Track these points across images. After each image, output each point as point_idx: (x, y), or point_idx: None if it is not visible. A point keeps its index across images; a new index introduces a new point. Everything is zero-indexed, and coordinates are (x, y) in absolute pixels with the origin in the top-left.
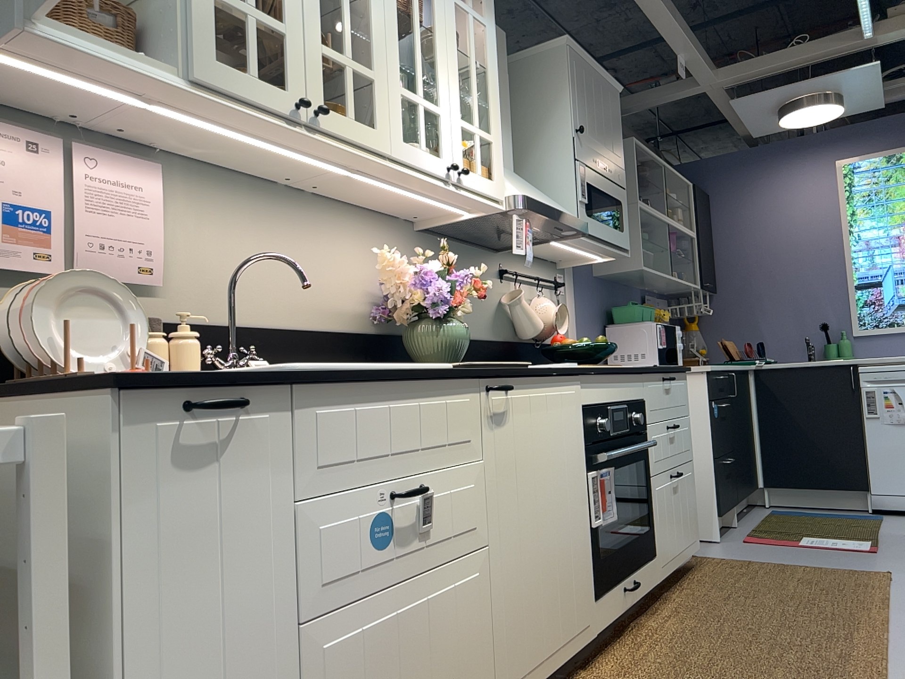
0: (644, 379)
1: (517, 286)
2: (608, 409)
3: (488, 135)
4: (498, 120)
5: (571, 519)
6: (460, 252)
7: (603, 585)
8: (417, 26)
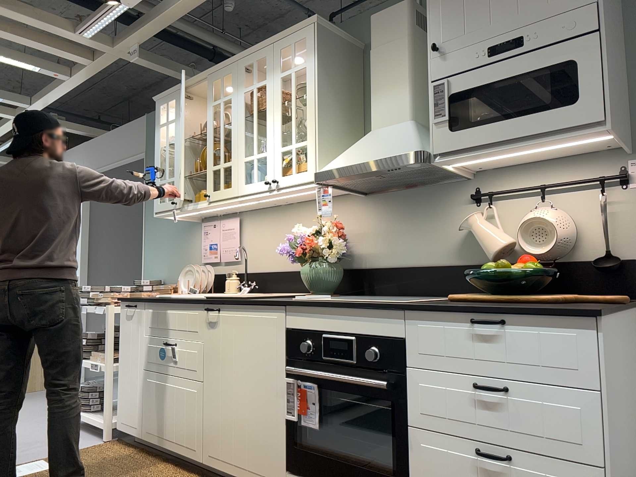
0: (405, 316)
1: (494, 205)
2: (323, 336)
3: (301, 142)
4: (311, 125)
5: (262, 400)
6: (411, 197)
7: (298, 470)
8: (257, 115)
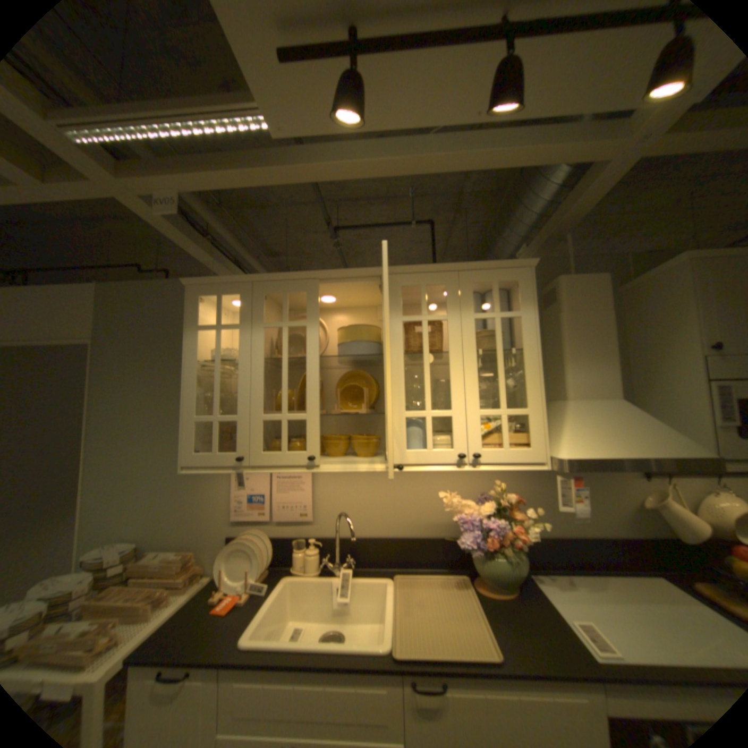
0: None
1: (672, 485)
2: None
3: (520, 411)
4: (537, 393)
5: None
6: None
7: None
8: (429, 357)
